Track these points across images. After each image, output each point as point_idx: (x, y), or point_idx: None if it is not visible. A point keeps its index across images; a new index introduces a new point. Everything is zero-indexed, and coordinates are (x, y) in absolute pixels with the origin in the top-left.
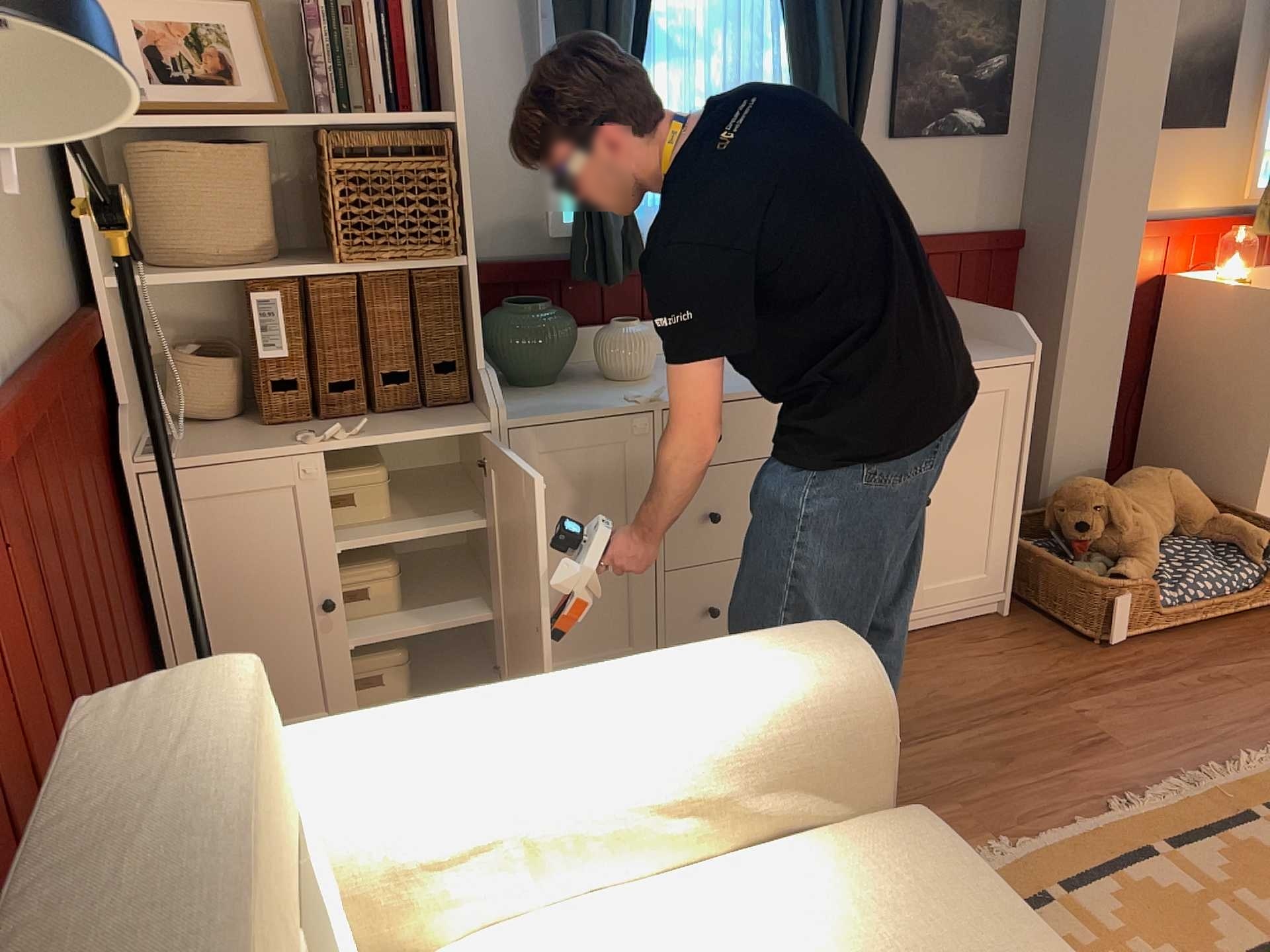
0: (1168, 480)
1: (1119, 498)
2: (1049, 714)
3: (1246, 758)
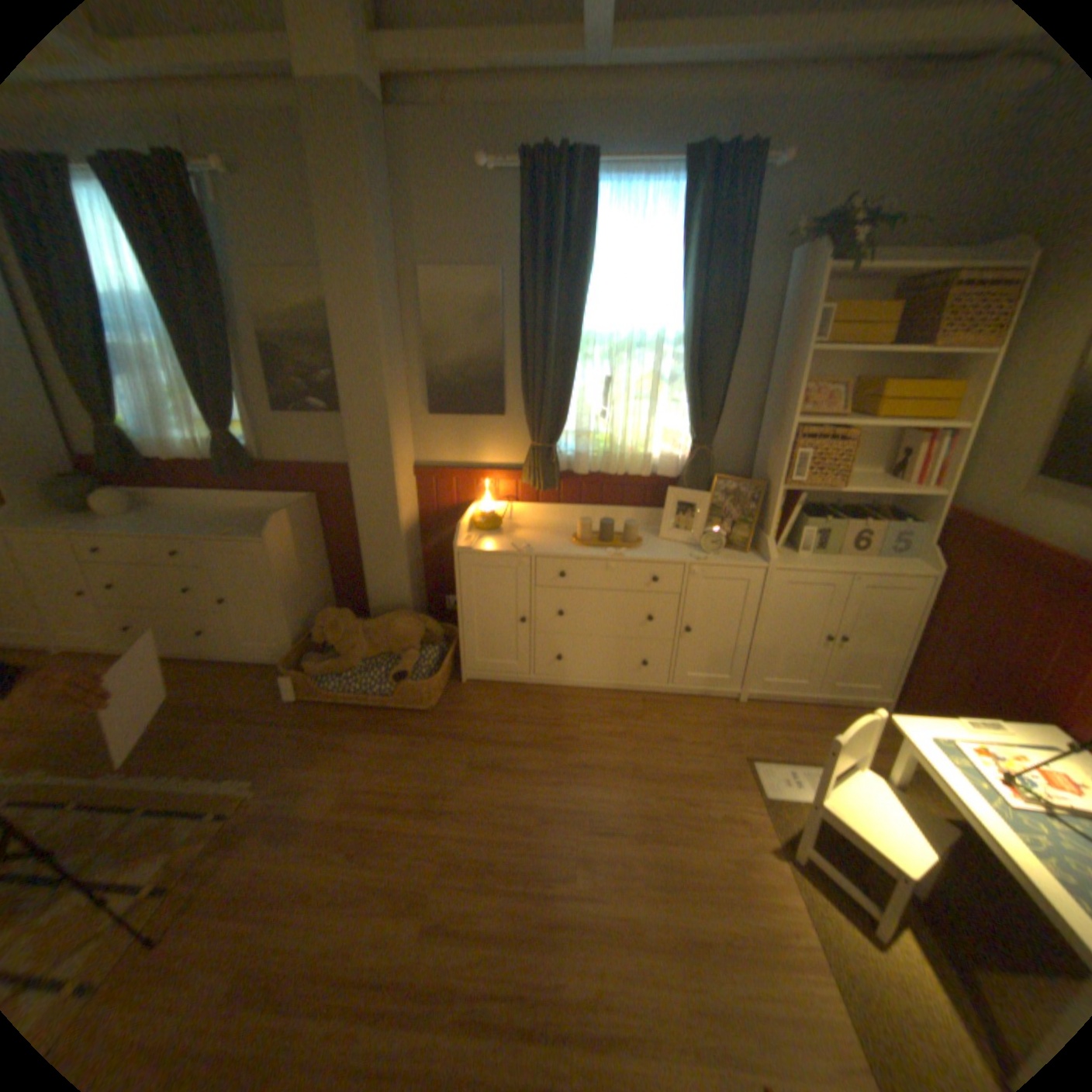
0: (393, 623)
1: (337, 626)
2: (194, 727)
3: (200, 785)
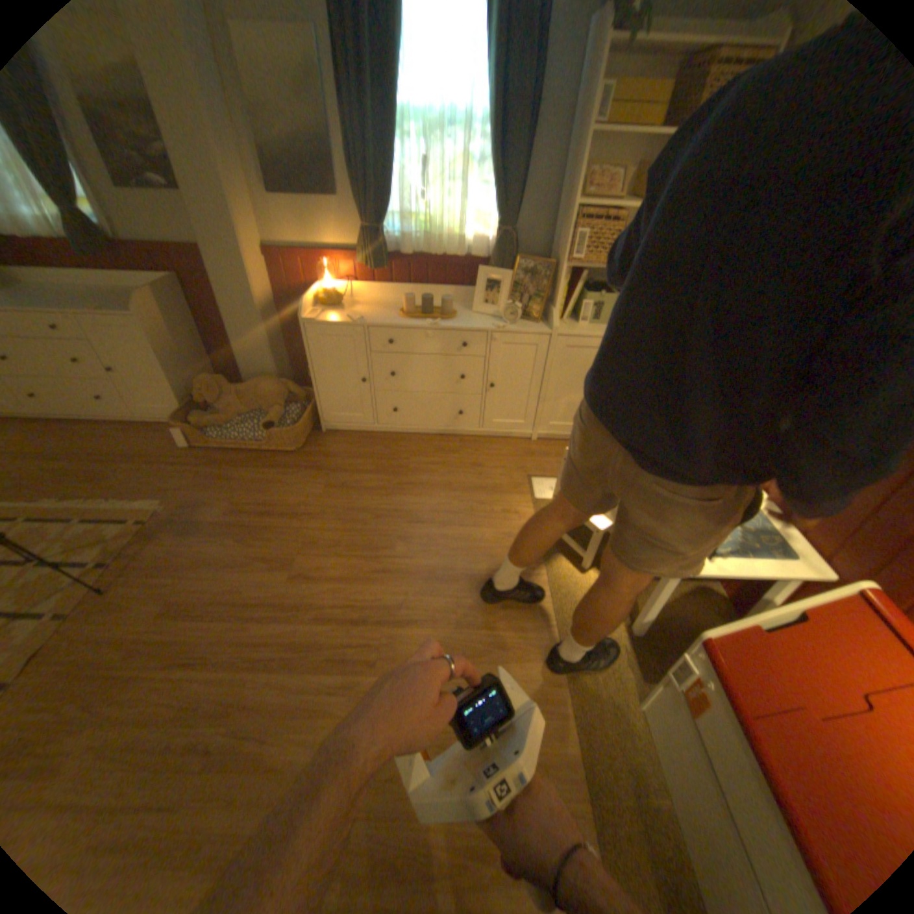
0: (259, 386)
1: (213, 388)
2: (109, 467)
3: (120, 503)
